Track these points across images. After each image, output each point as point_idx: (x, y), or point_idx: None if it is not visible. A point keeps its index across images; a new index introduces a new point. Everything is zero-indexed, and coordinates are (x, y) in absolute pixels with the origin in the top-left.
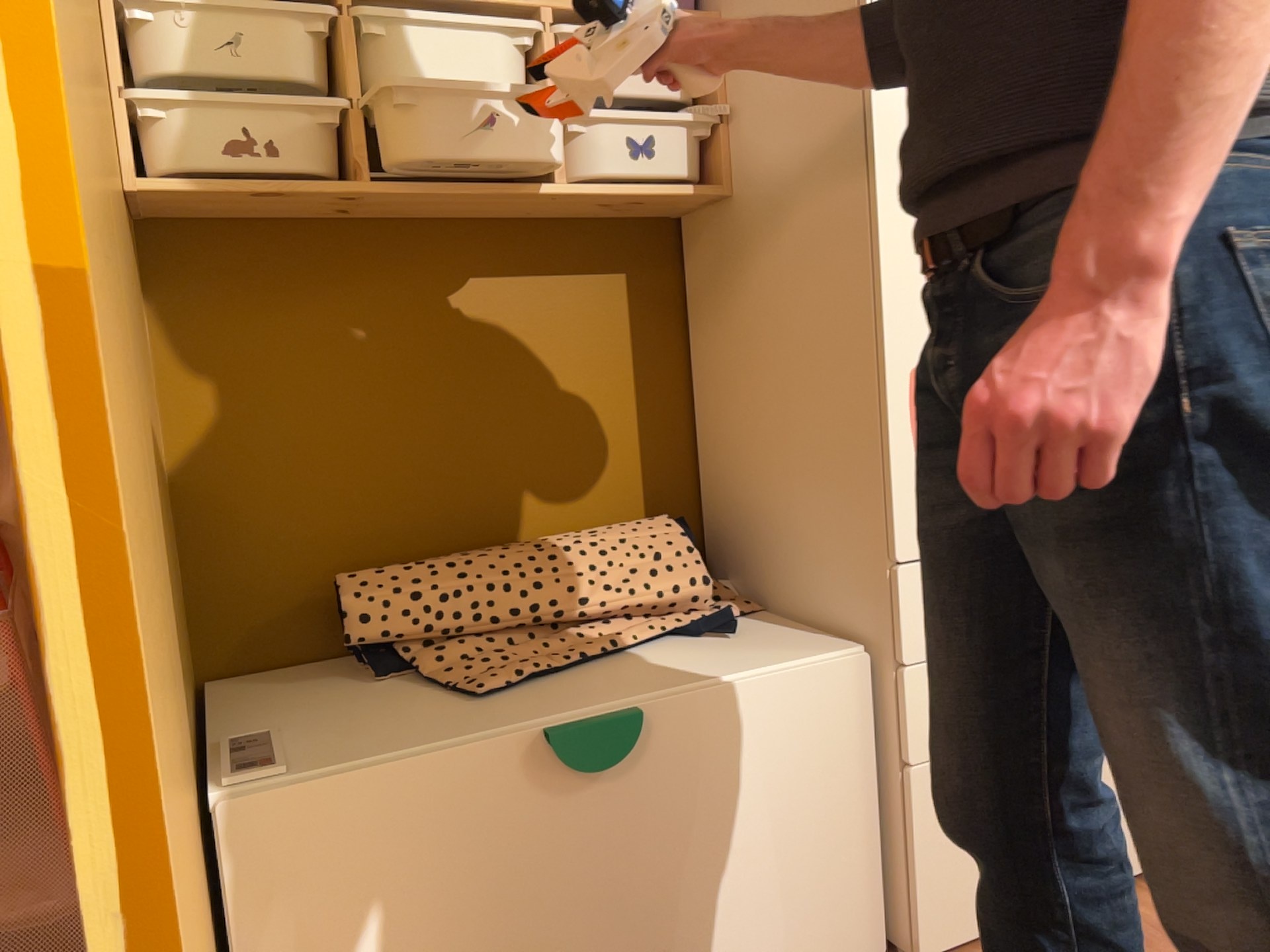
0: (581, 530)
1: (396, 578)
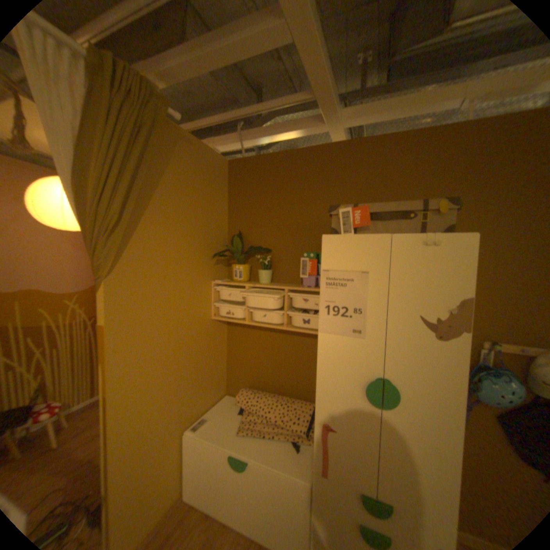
0: (293, 399)
1: (247, 396)
